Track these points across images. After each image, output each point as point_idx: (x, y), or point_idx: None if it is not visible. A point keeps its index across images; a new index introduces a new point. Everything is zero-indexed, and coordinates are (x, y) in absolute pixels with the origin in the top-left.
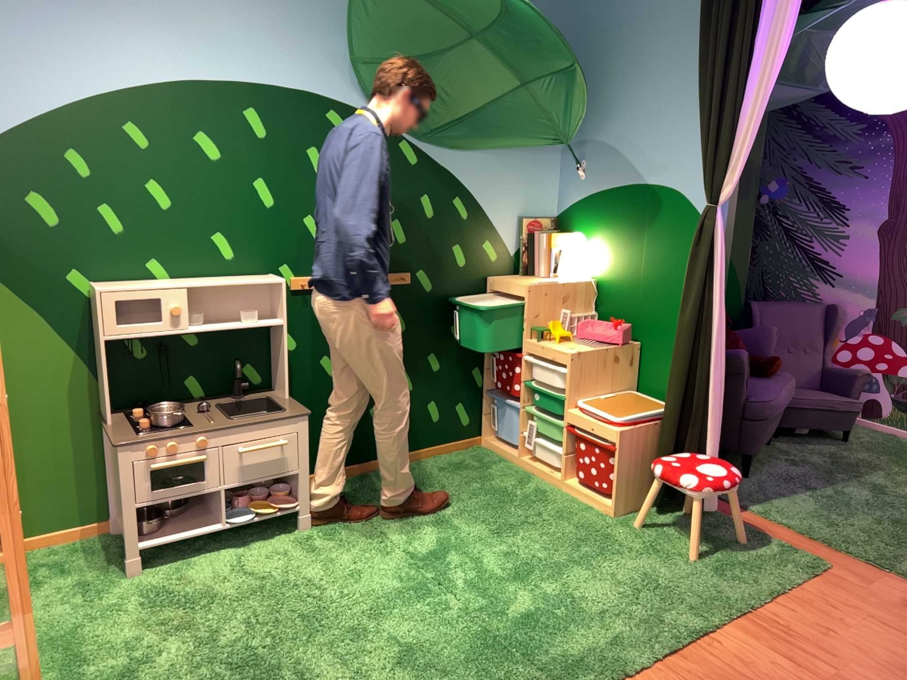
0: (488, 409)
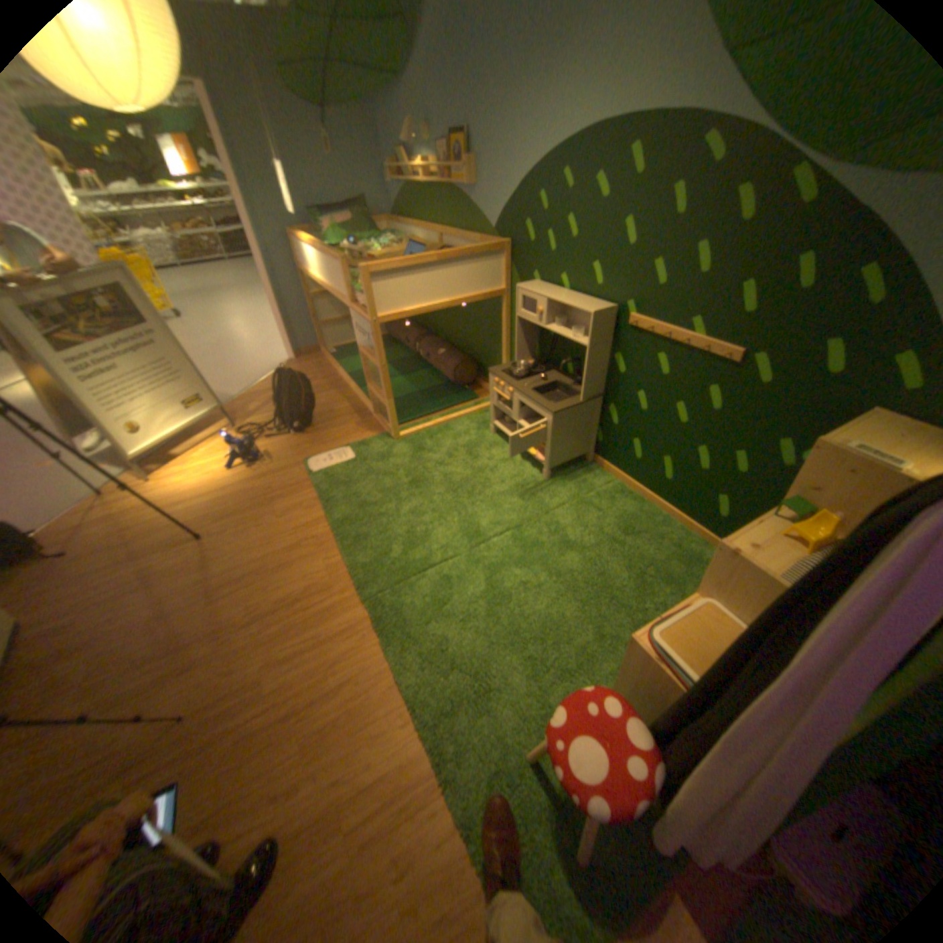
0: None
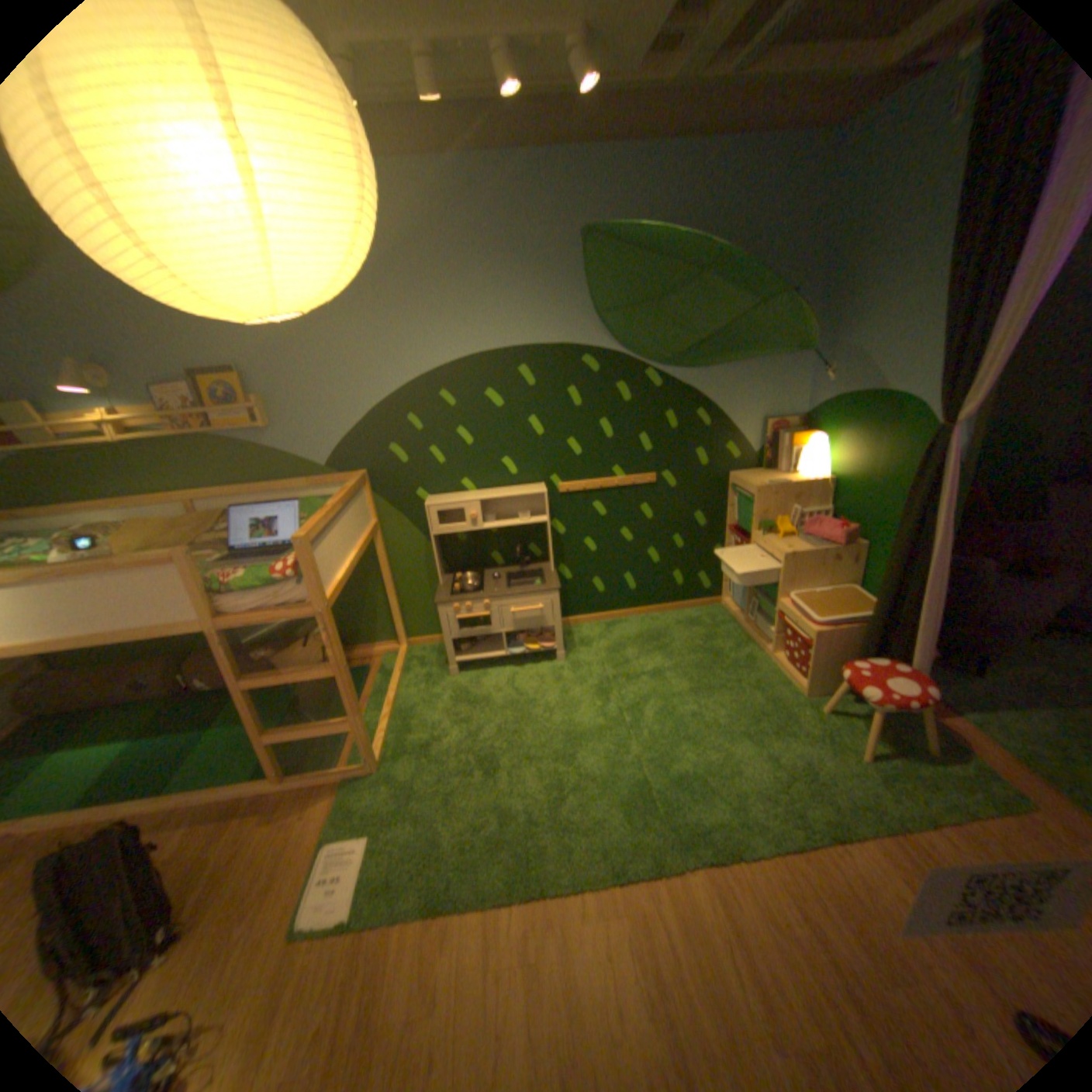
0: (727, 578)
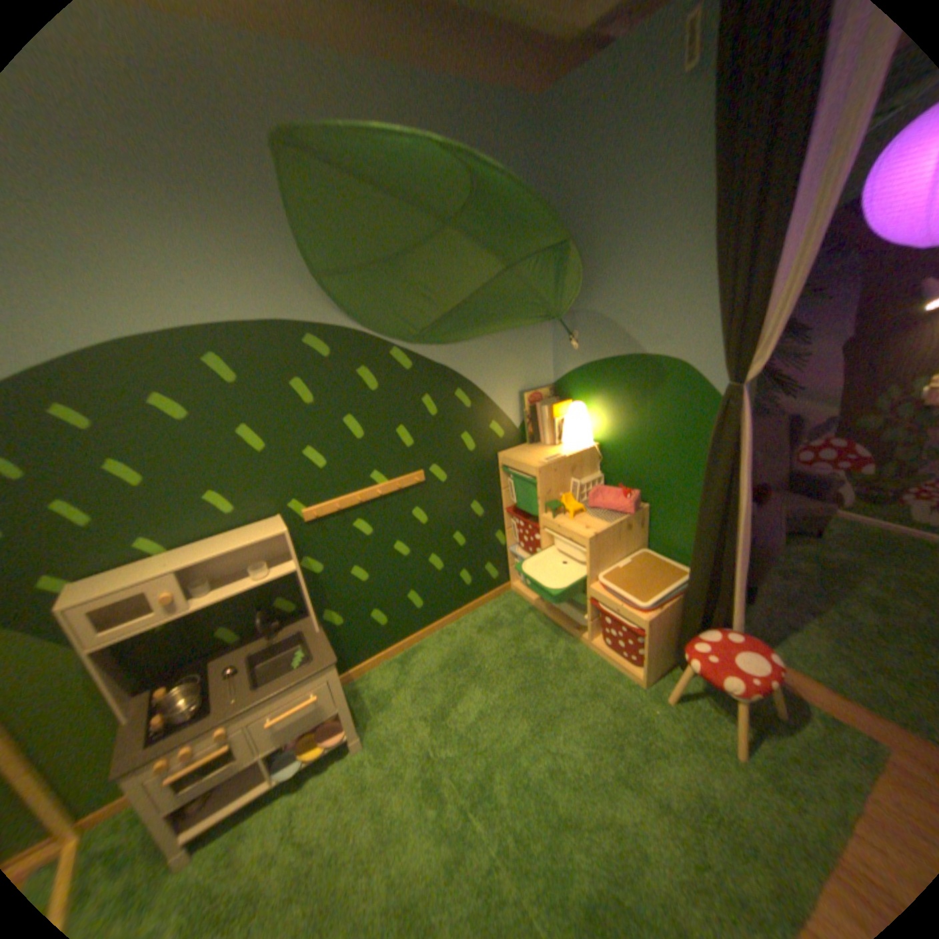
0: (512, 561)
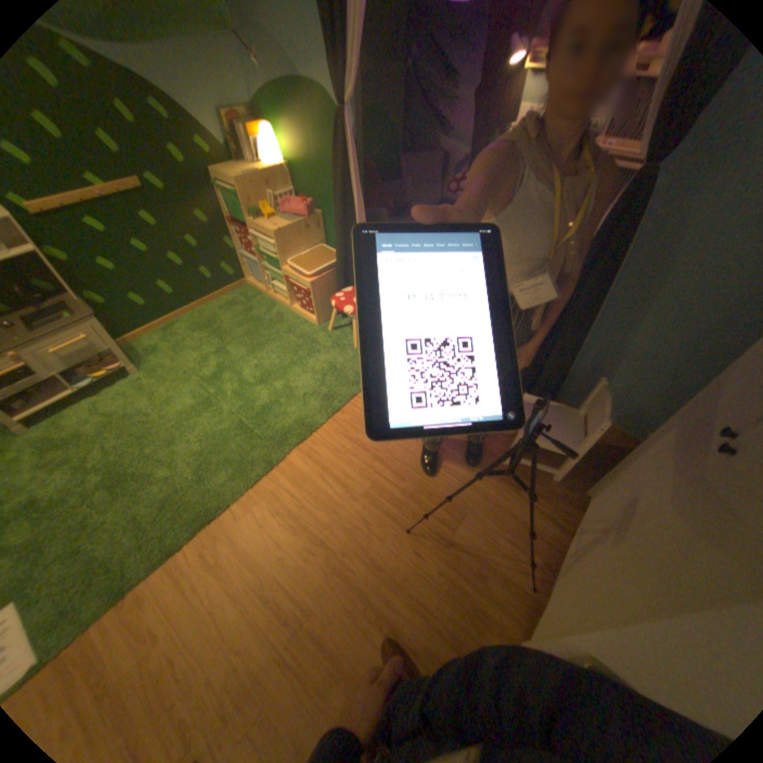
0: (242, 262)
